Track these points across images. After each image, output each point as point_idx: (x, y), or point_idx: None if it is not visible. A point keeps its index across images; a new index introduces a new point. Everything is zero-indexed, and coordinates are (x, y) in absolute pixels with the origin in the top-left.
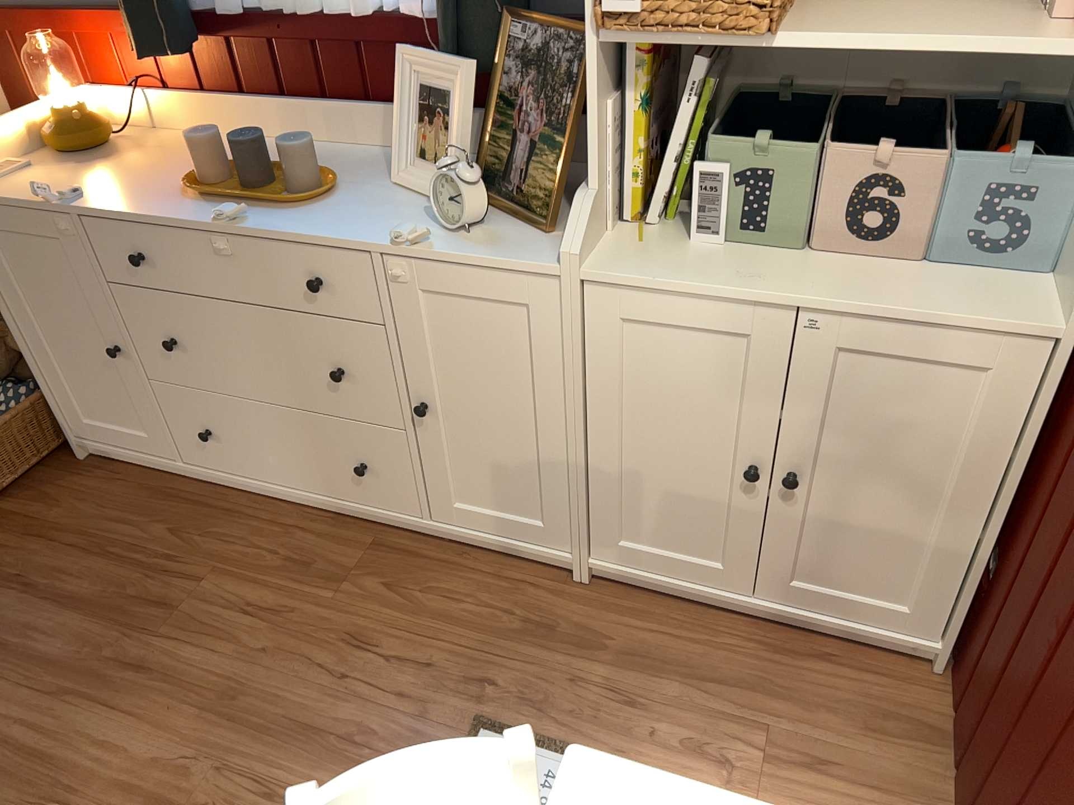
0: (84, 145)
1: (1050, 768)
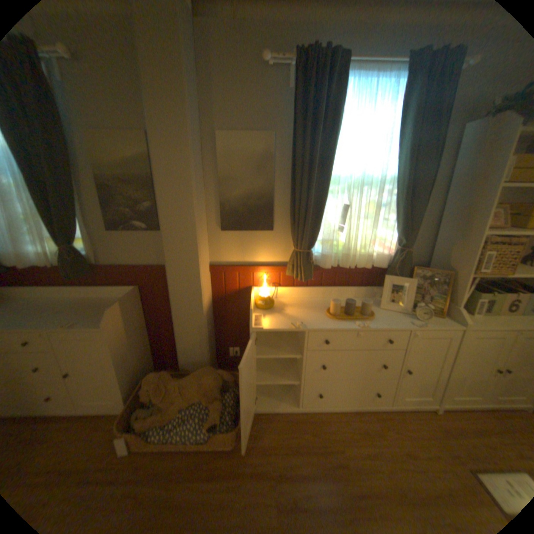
0: (270, 305)
1: None
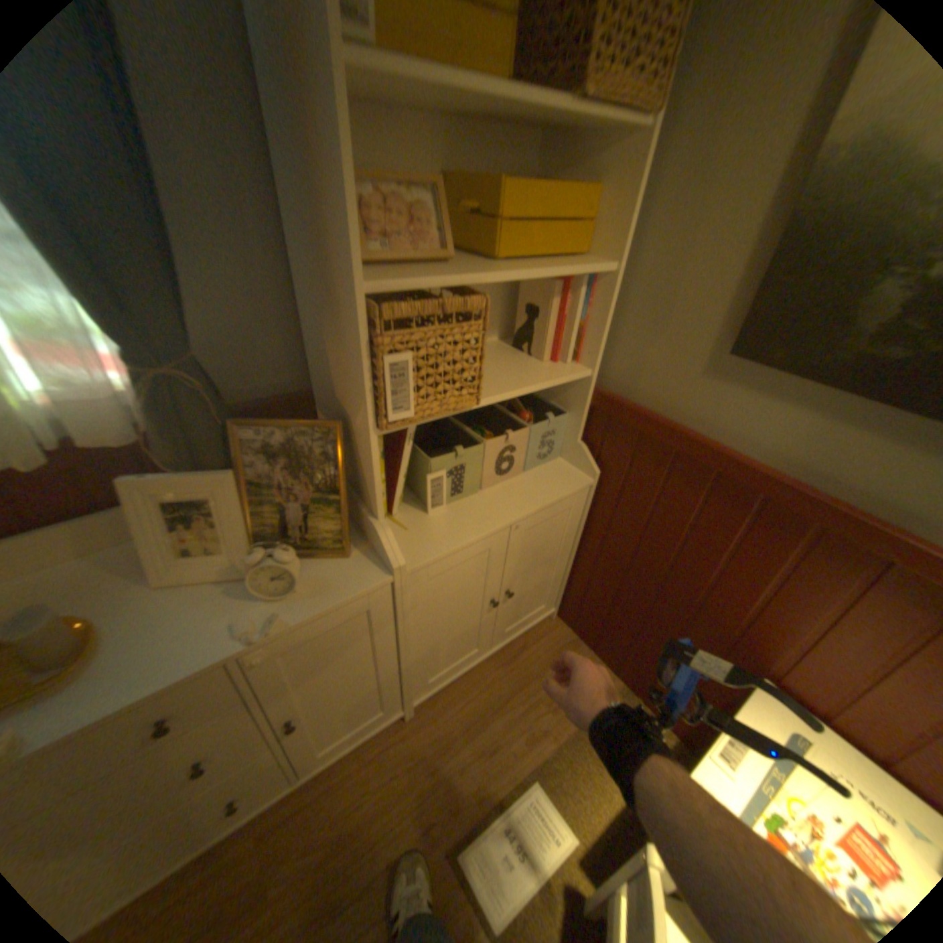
0: None
1: (698, 639)
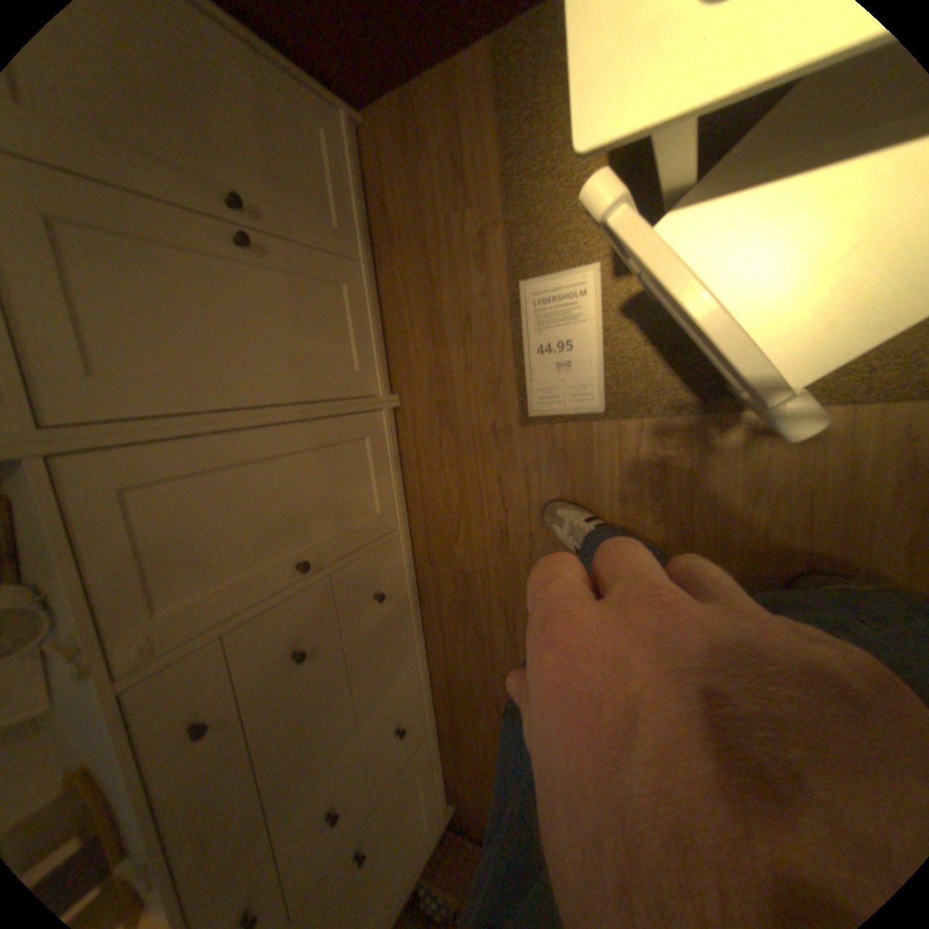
0: None
1: None
